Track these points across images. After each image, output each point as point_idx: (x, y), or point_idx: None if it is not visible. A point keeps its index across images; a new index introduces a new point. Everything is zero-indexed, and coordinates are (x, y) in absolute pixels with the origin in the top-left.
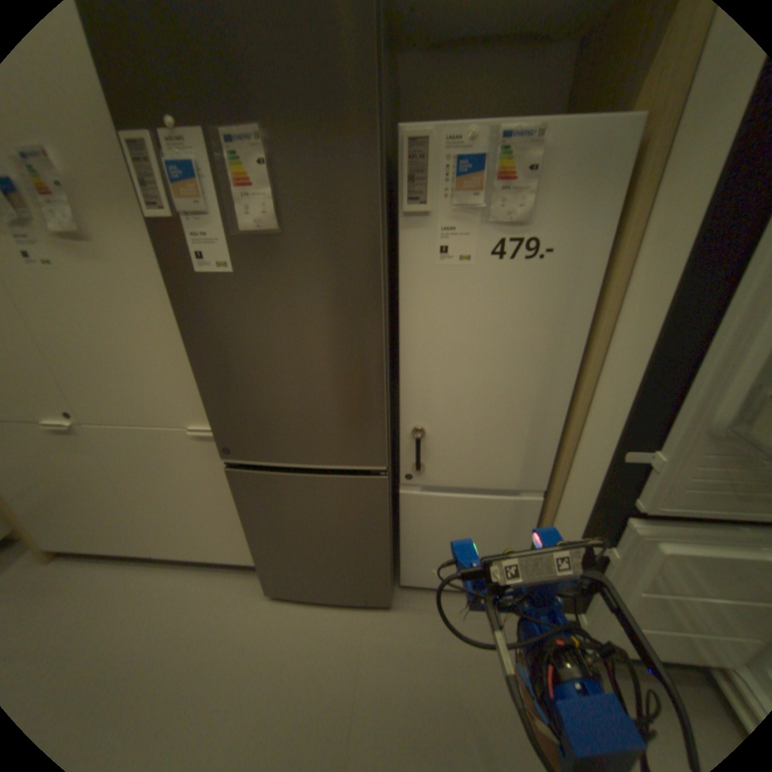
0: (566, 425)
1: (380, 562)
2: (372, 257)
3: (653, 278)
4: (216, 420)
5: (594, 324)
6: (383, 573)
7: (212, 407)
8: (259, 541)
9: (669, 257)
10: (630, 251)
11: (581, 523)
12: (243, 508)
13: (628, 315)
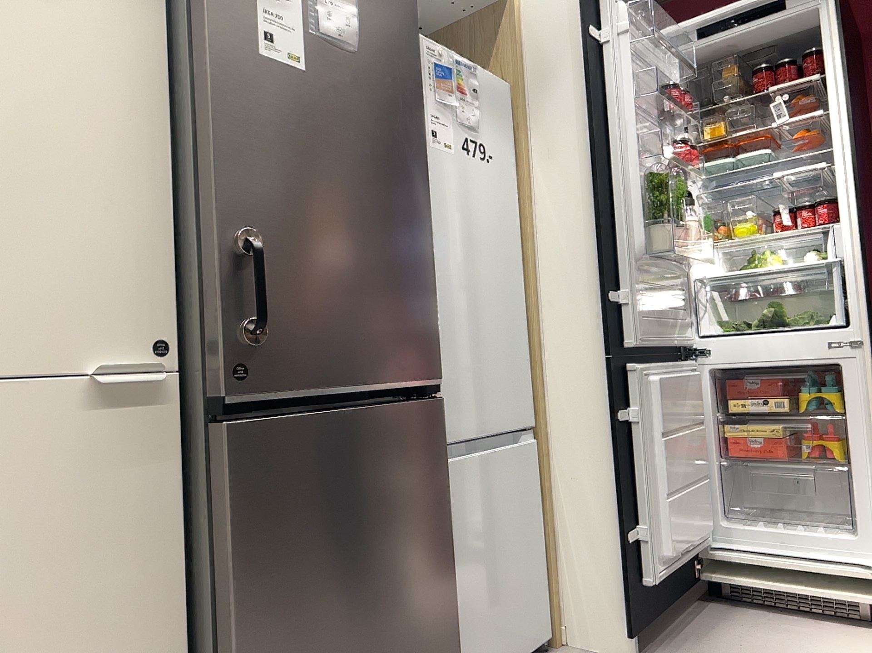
0: (528, 339)
1: (447, 605)
2: (419, 107)
3: (558, 179)
4: (232, 305)
5: (521, 231)
6: (448, 642)
7: (231, 276)
8: (262, 649)
9: (564, 162)
10: (528, 169)
11: (592, 416)
12: (243, 542)
13: (546, 213)
